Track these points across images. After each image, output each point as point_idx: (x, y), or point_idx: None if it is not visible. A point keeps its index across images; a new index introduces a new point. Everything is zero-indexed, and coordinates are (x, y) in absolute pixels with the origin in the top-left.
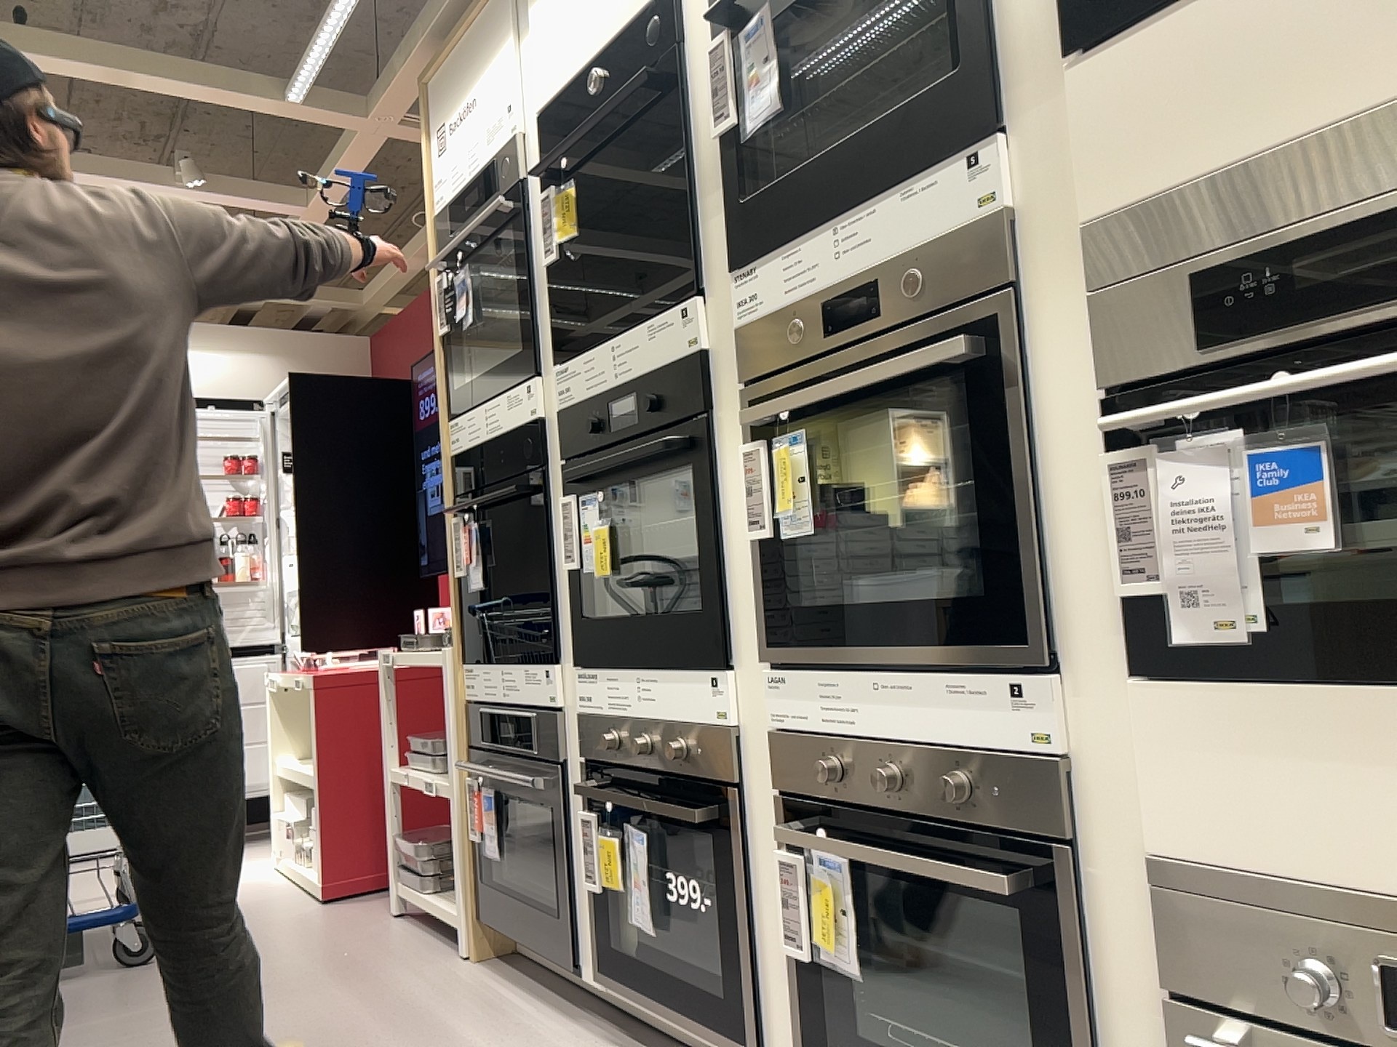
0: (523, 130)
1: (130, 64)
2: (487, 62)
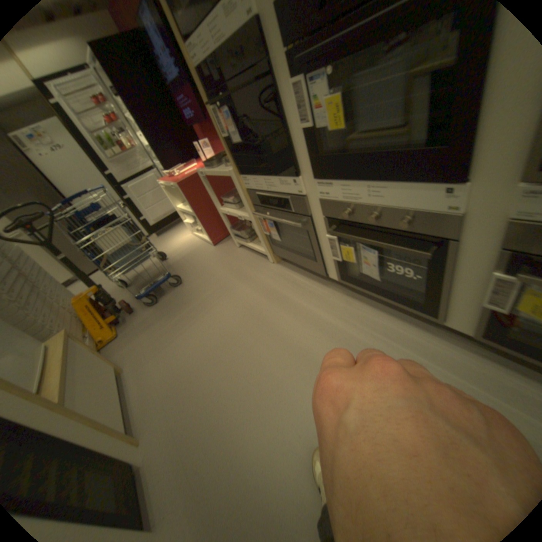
0: None
1: None
2: None
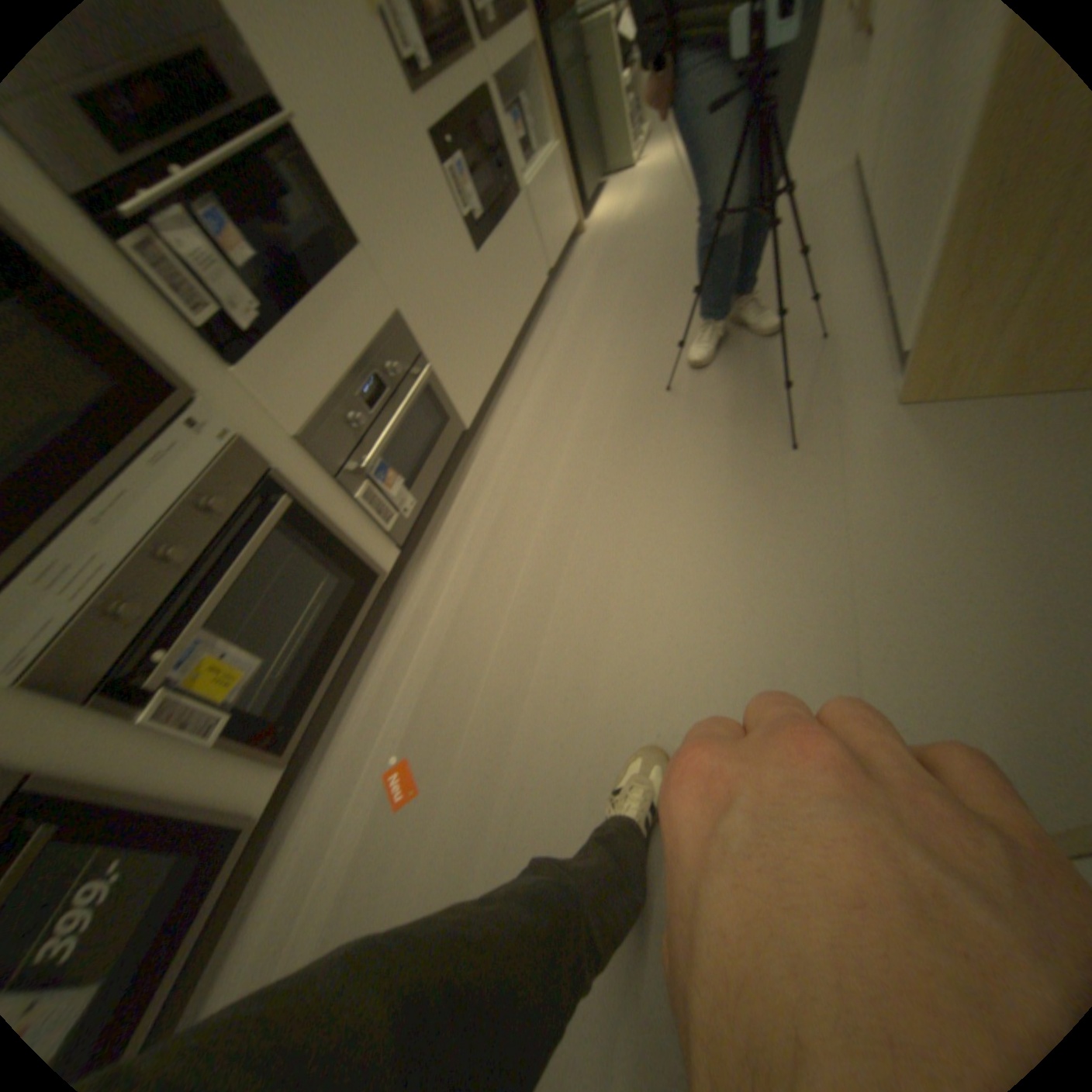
0: None
1: None
2: None
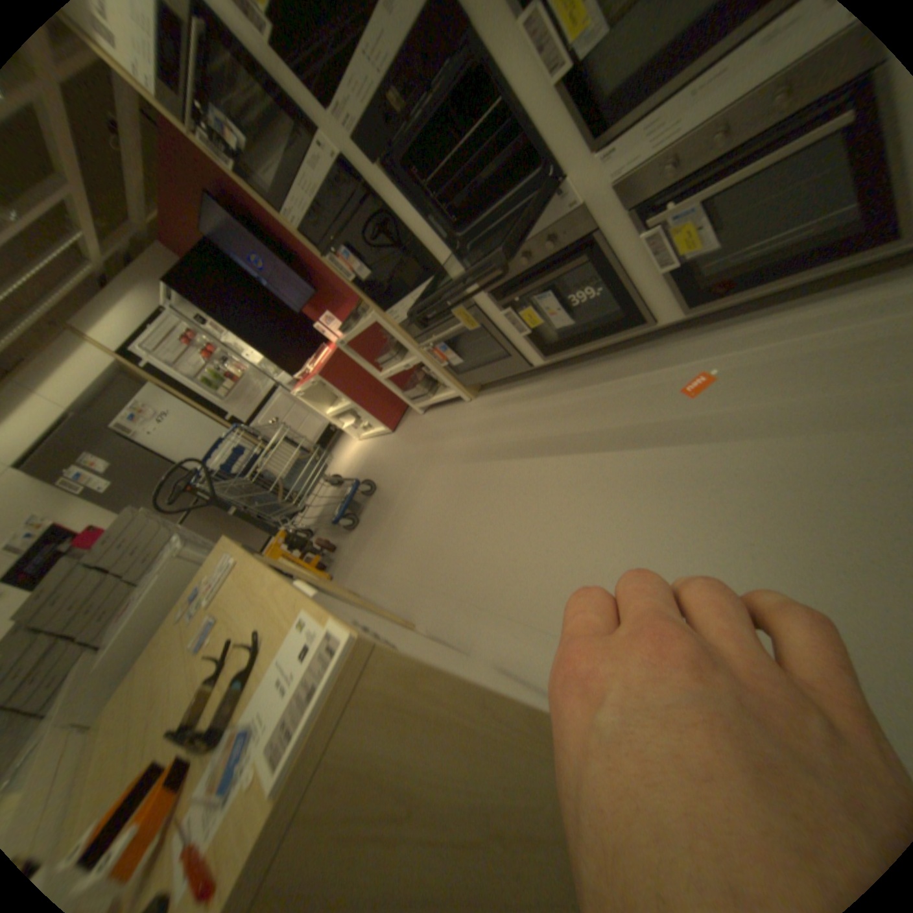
0: None
1: None
2: None
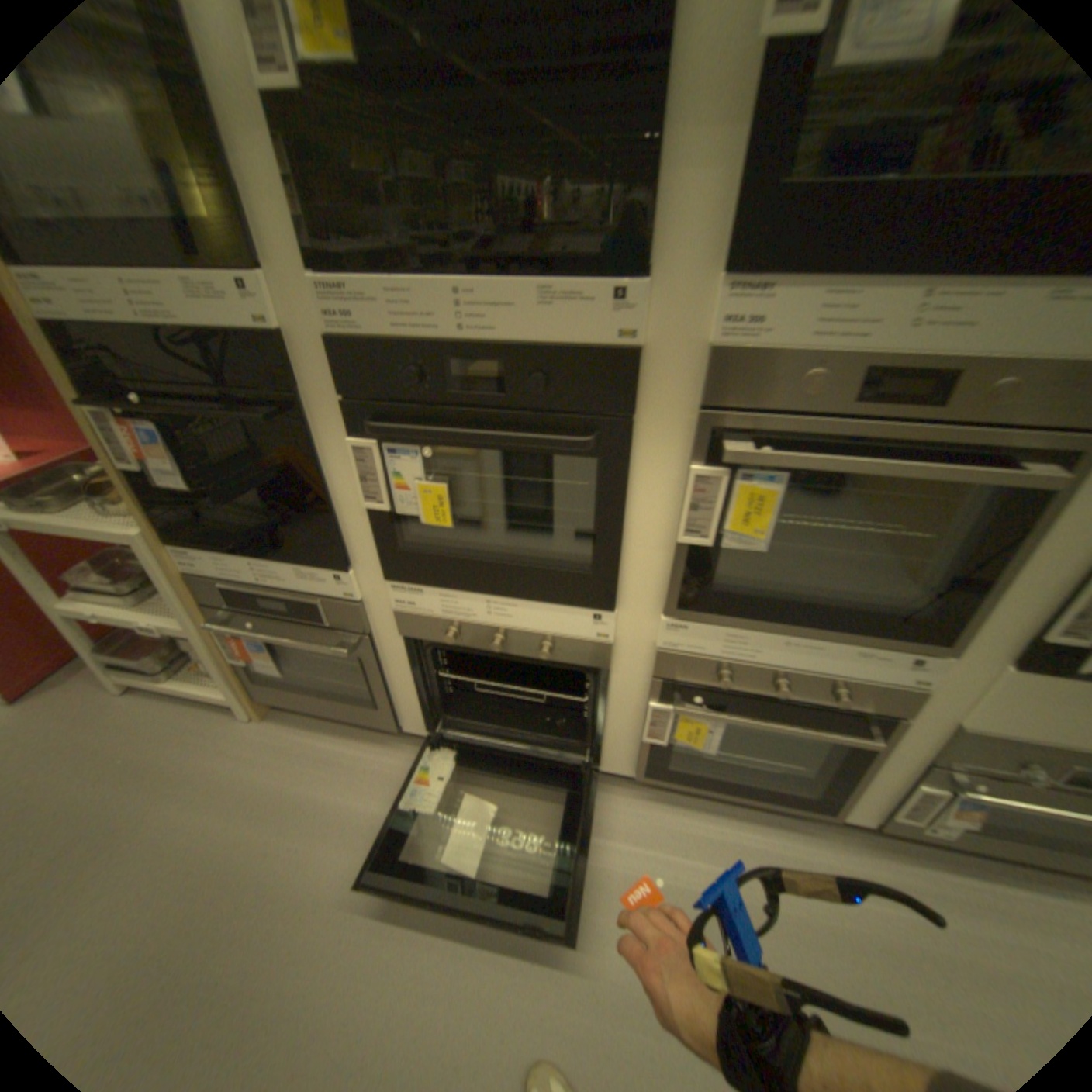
0: None
1: None
2: None
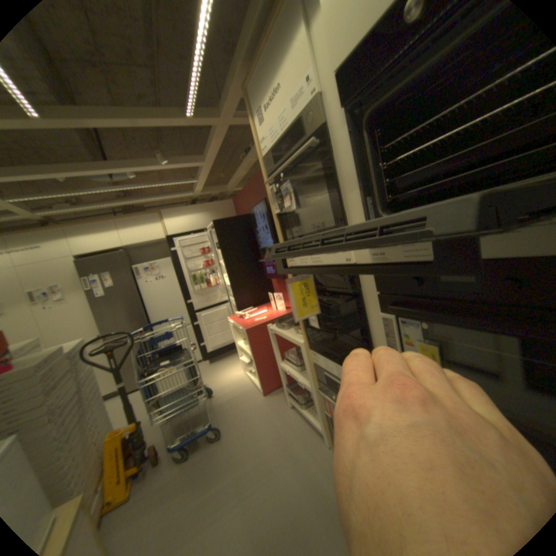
0: (321, 87)
1: (115, 111)
2: (285, 51)
